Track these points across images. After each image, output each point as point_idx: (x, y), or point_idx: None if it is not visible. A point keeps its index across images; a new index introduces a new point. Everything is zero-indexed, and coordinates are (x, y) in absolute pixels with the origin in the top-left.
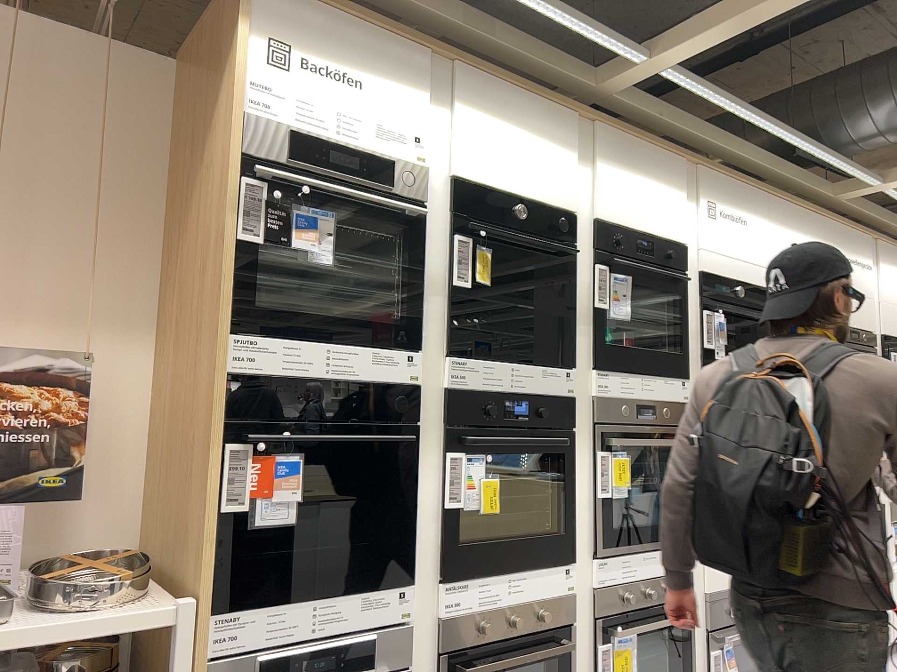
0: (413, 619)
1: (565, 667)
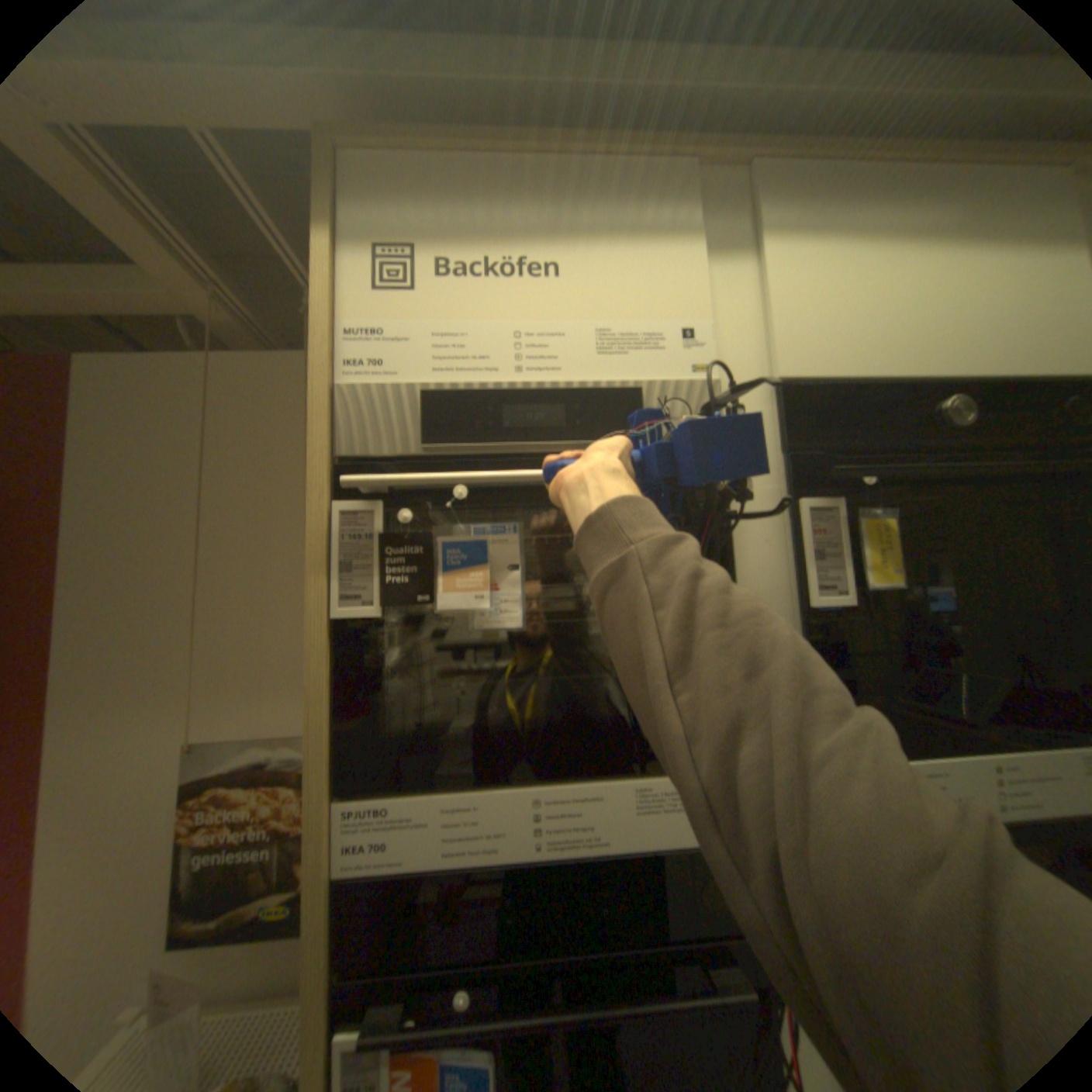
0: None
1: None
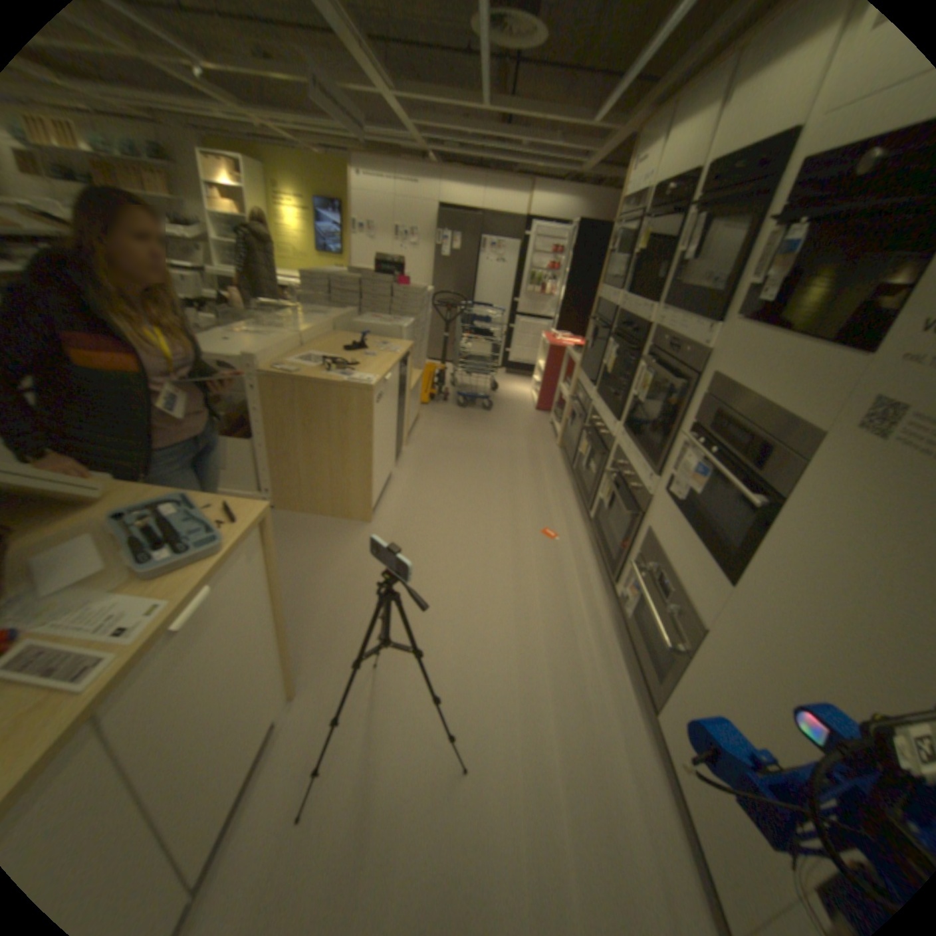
0: (591, 403)
1: (600, 469)
